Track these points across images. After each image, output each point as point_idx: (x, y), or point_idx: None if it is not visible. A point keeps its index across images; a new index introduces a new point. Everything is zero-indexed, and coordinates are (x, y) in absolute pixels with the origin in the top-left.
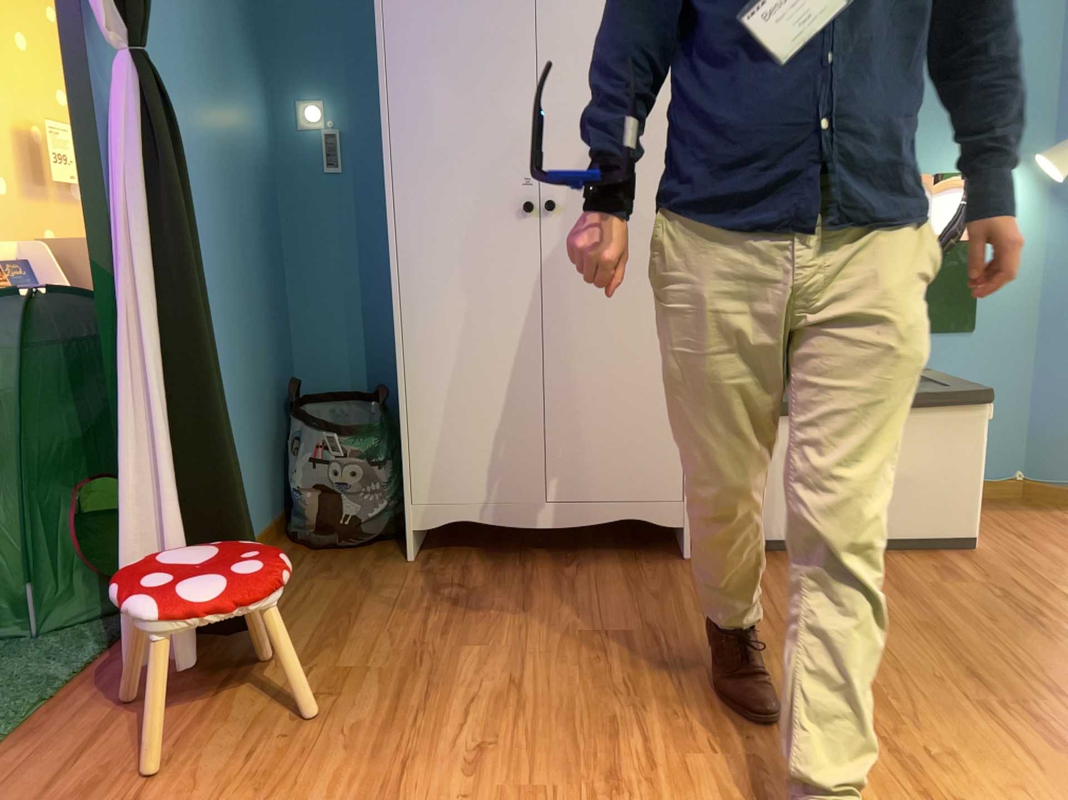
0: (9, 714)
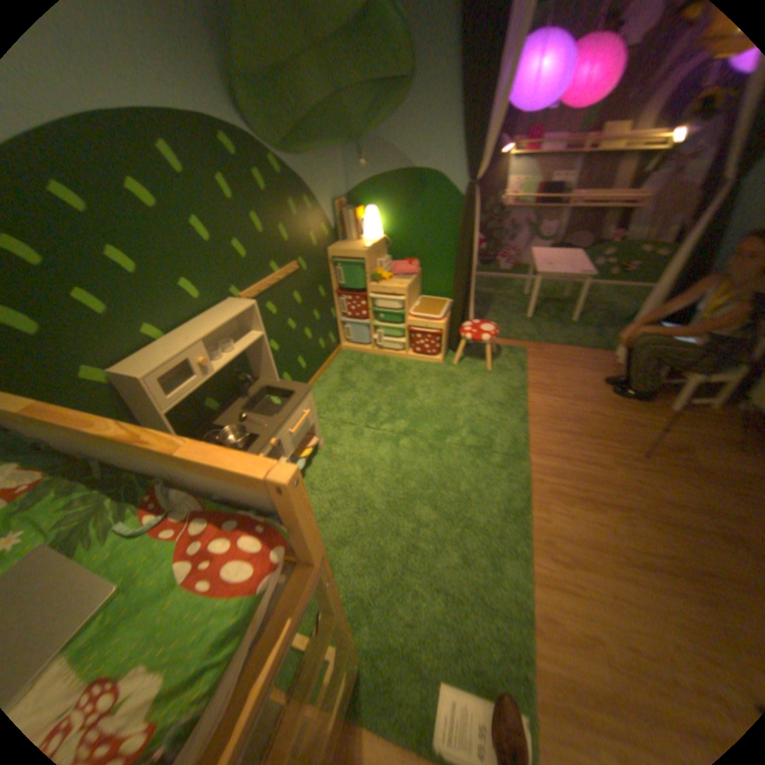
0: (593, 347)
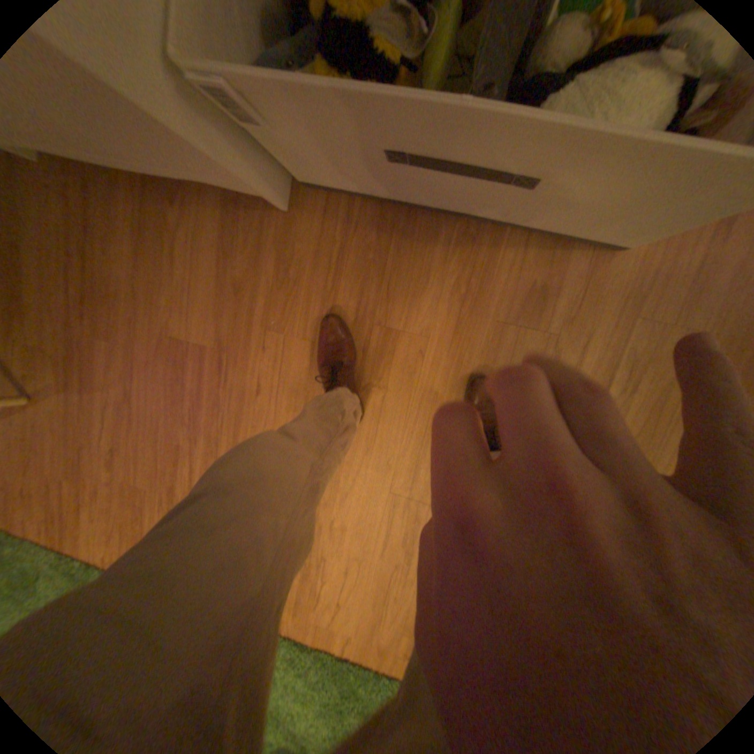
0: None
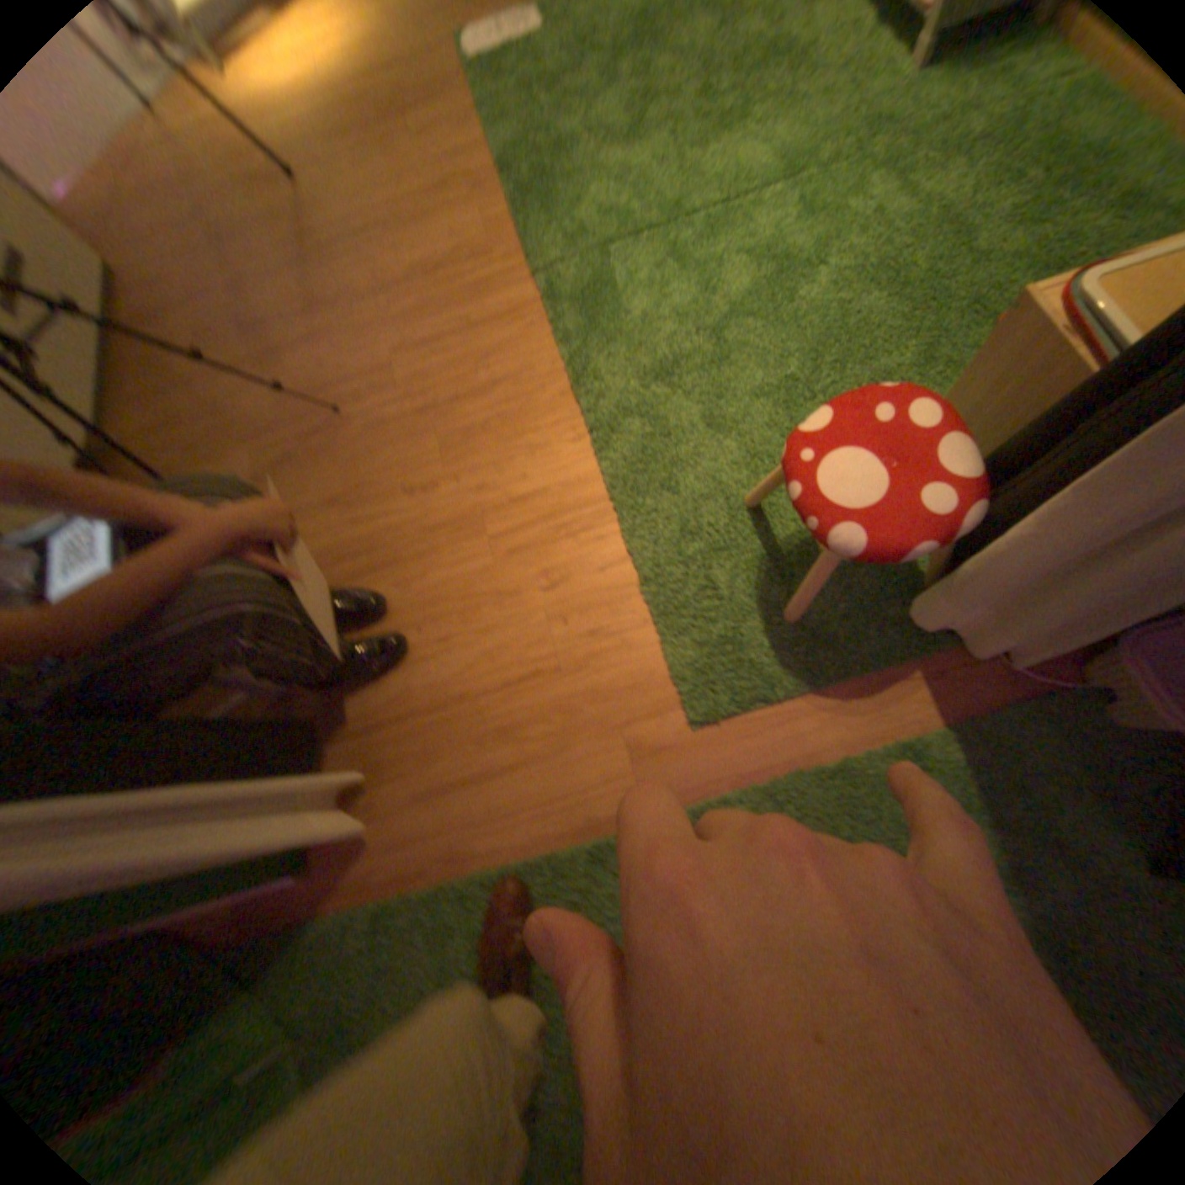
0: (425, 896)
